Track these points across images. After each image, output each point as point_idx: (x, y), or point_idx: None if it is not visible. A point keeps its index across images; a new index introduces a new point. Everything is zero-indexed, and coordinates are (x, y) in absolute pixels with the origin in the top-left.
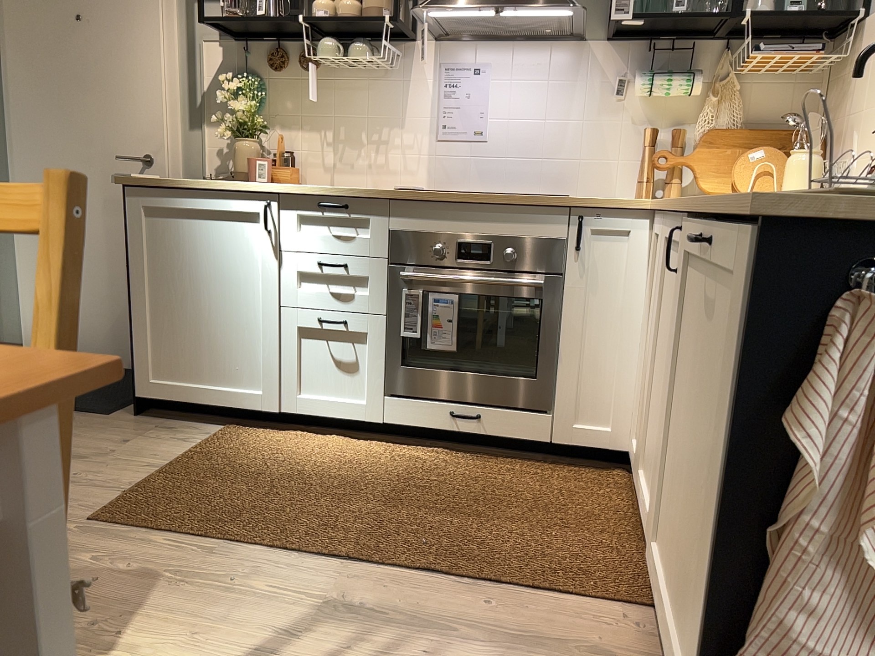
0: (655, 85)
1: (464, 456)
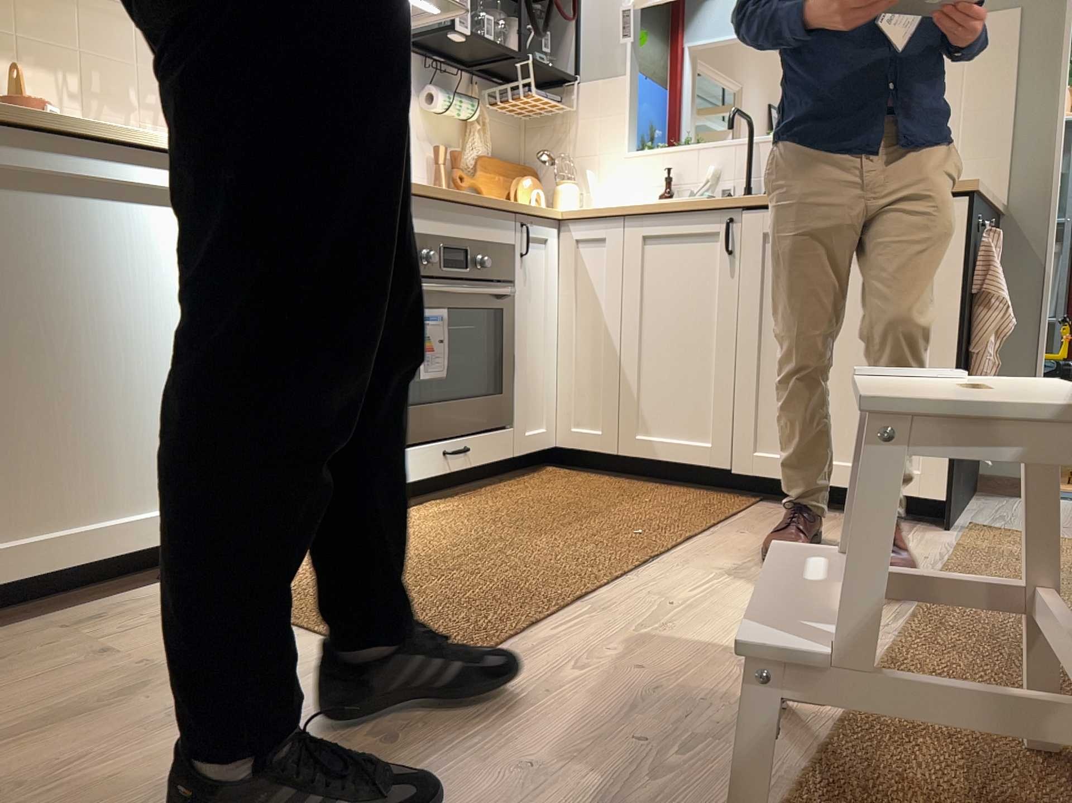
0: (454, 104)
1: (449, 500)
